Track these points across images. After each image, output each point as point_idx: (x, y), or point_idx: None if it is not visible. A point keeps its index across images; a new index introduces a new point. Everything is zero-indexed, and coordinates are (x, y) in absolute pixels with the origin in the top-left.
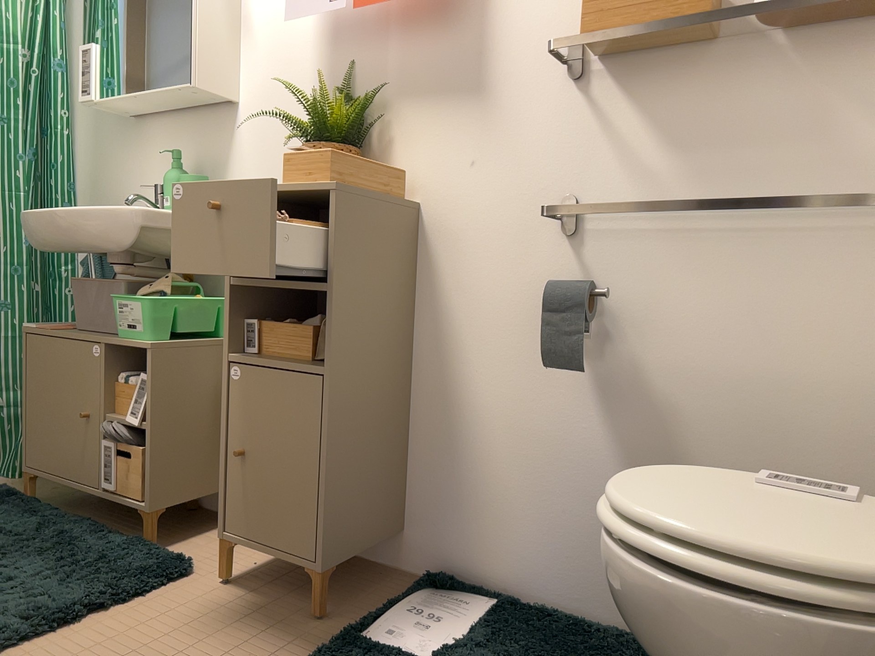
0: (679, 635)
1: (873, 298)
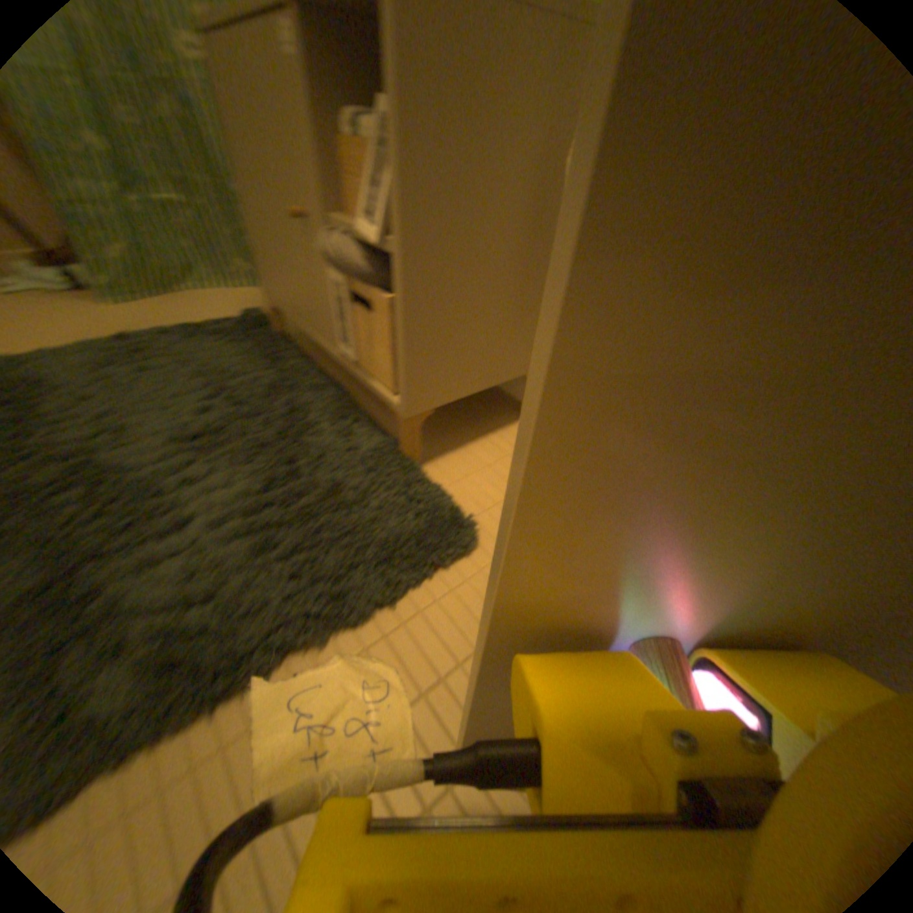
0: None
1: None
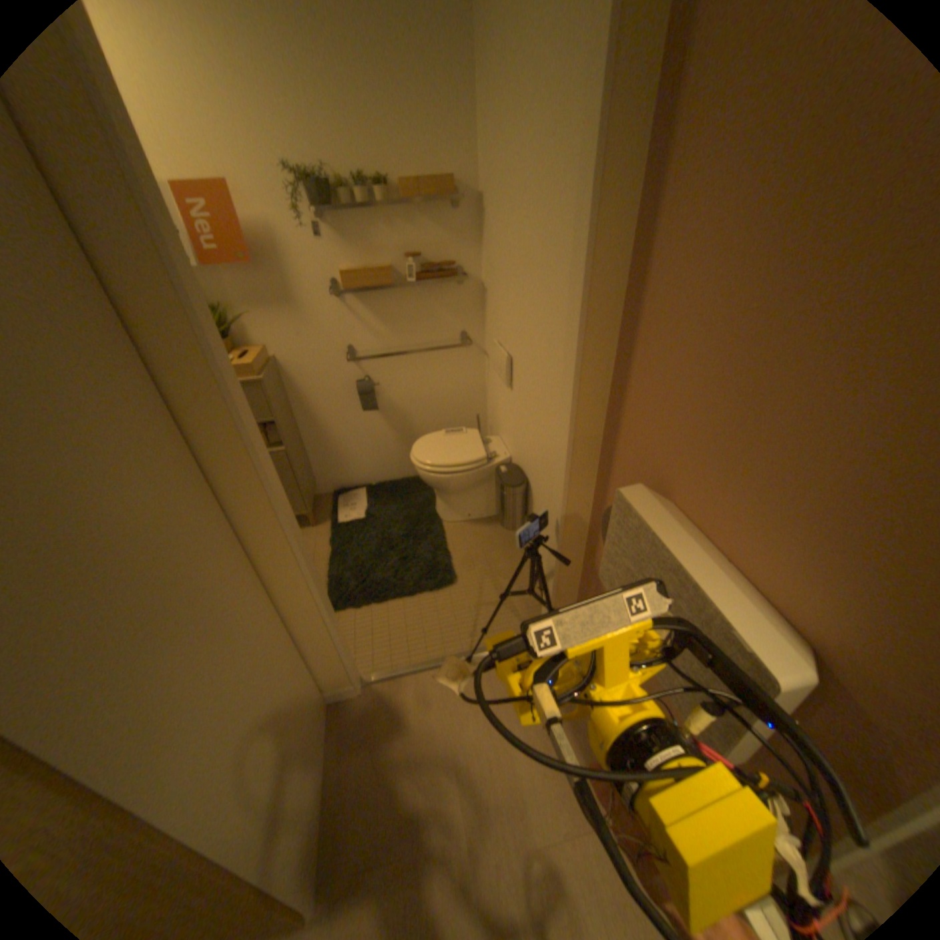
0: (447, 488)
1: (457, 368)
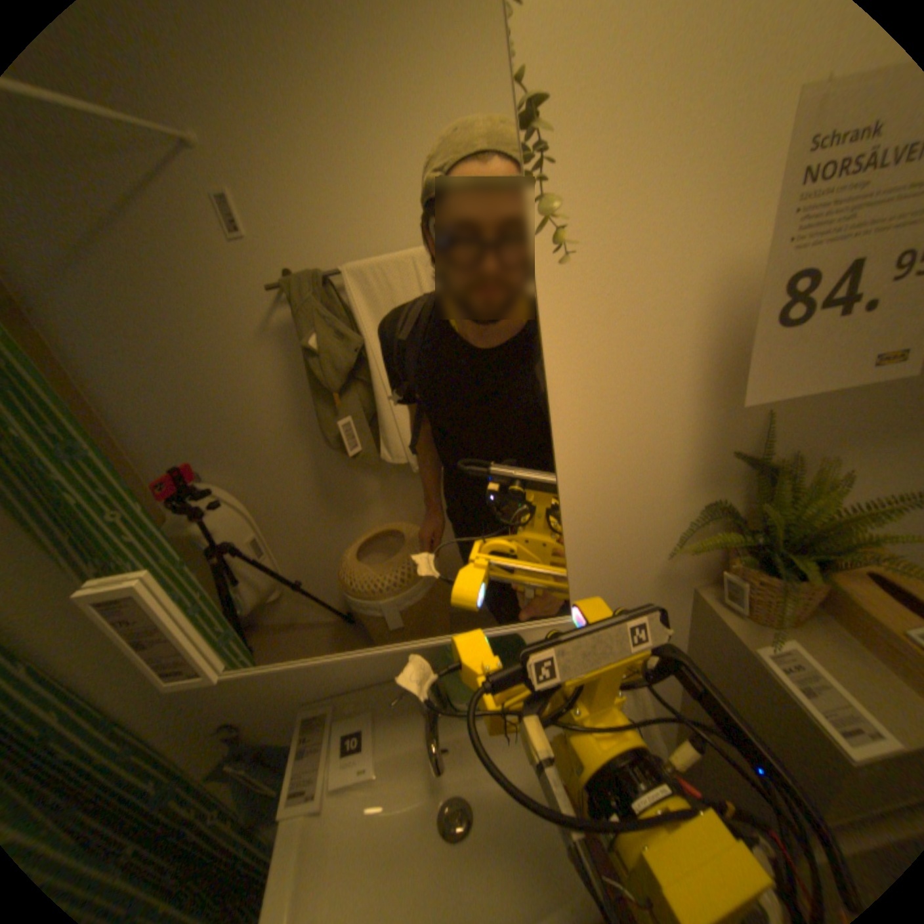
0: None
1: None
